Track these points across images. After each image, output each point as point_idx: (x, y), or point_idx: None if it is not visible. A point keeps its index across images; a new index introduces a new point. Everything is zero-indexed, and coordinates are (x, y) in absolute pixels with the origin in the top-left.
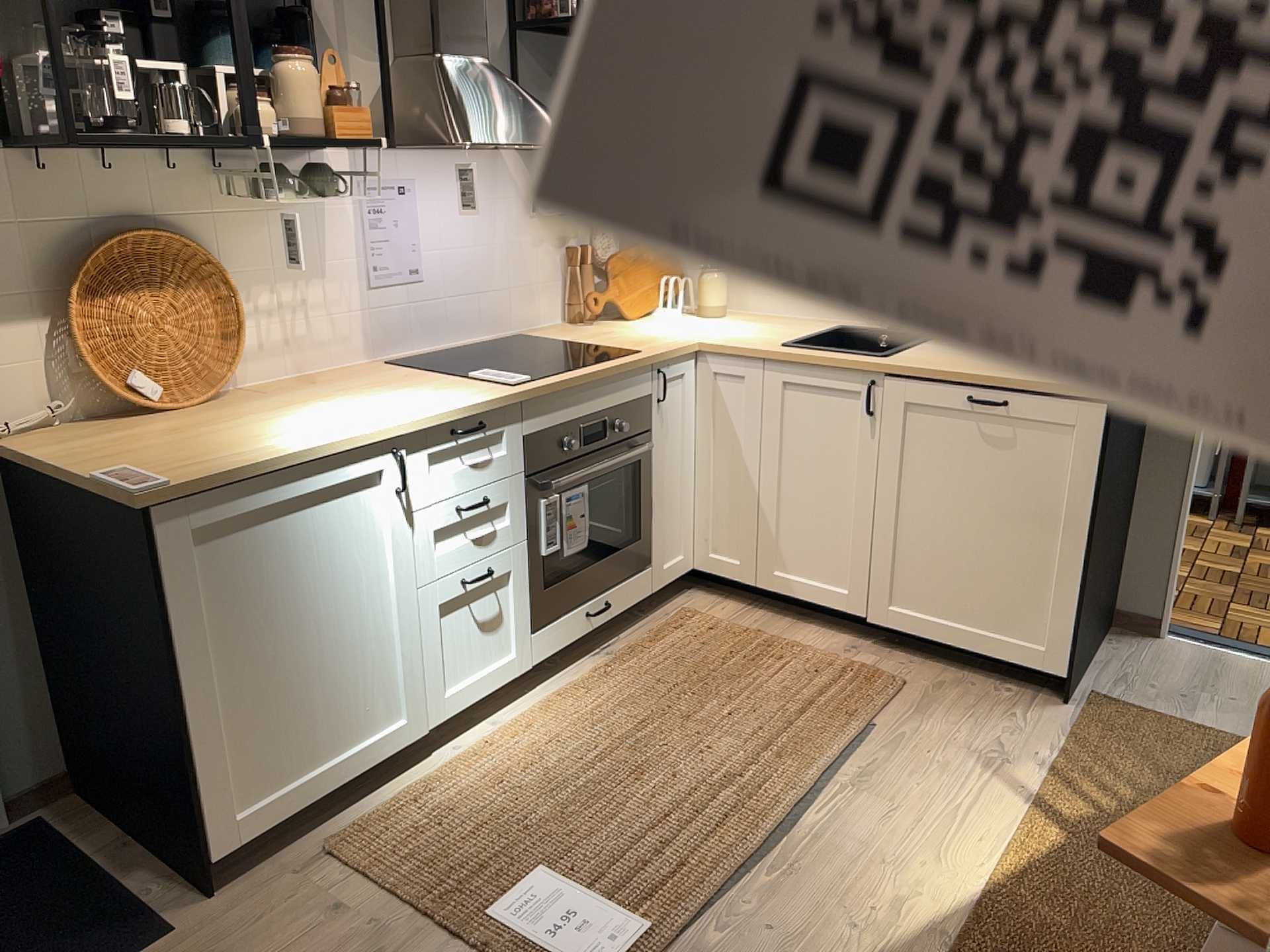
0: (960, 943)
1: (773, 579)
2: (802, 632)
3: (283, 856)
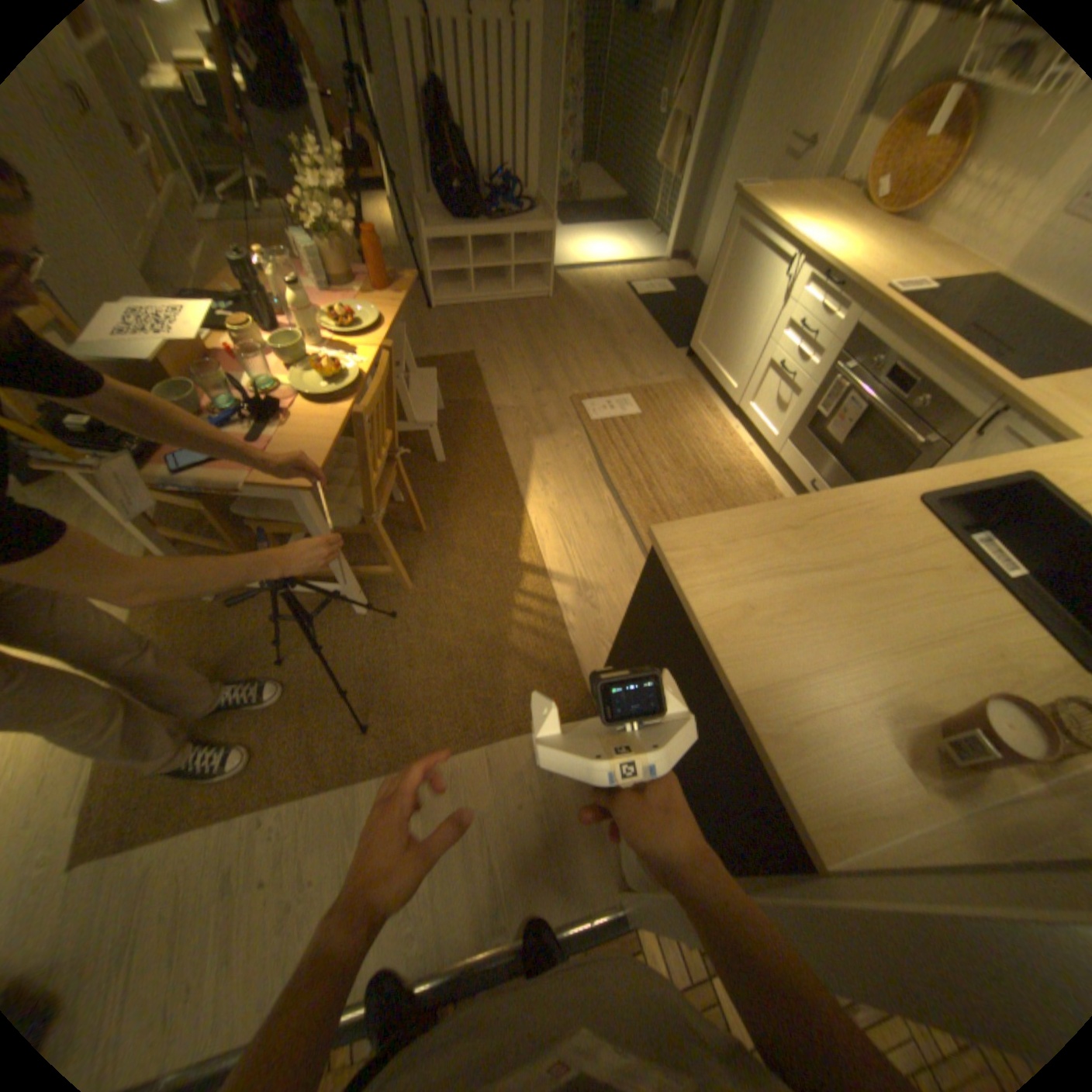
0: (515, 482)
1: None
2: None
3: (695, 373)
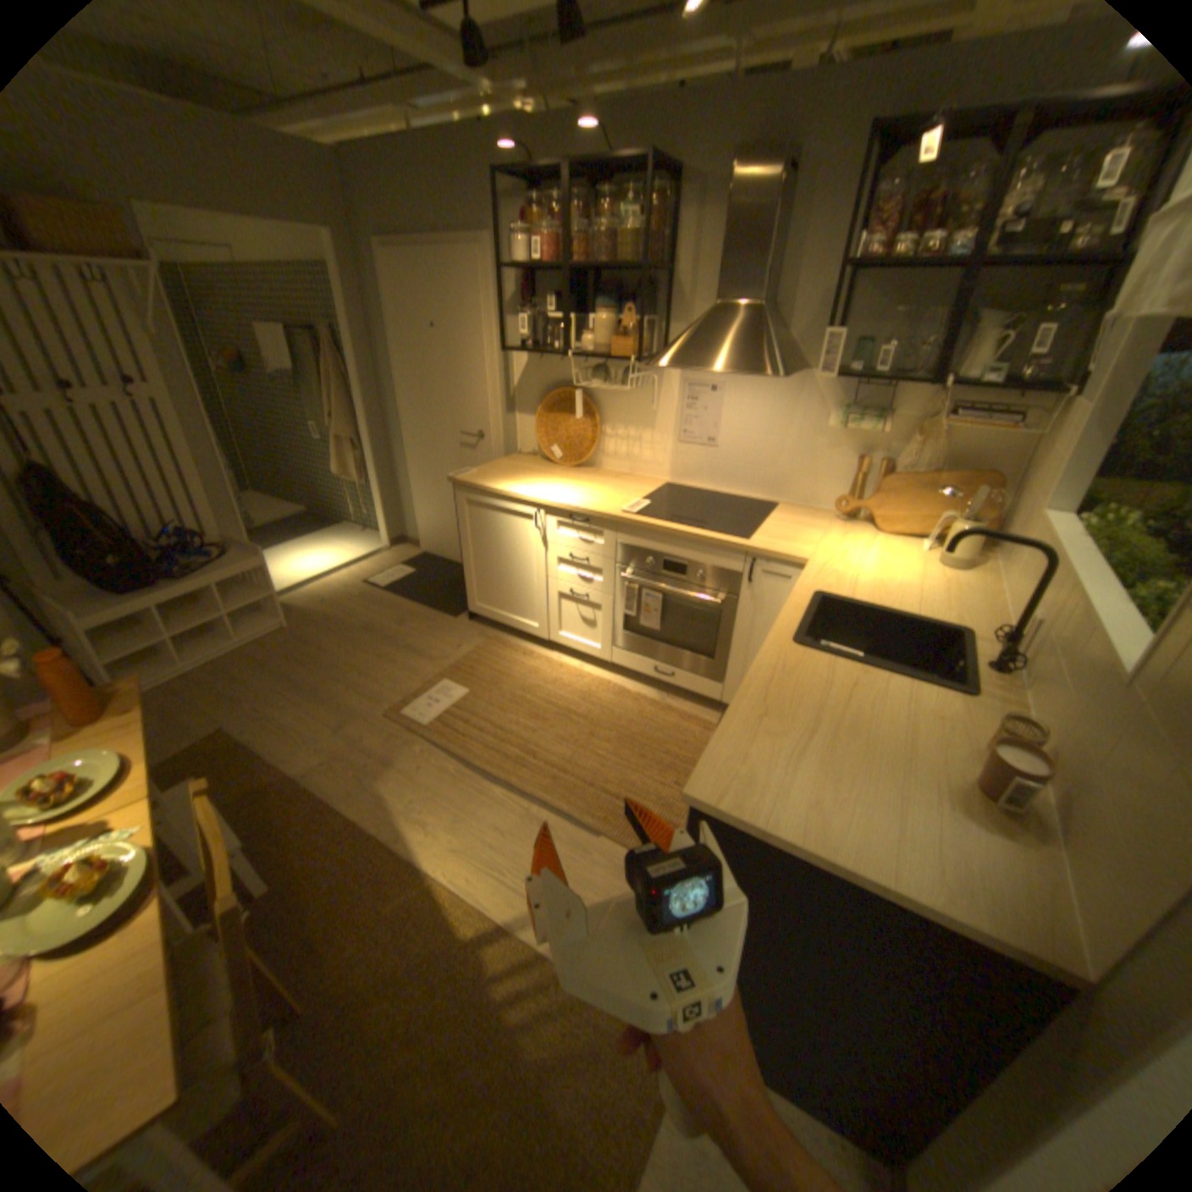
0: (386, 847)
1: None
2: None
3: (488, 629)
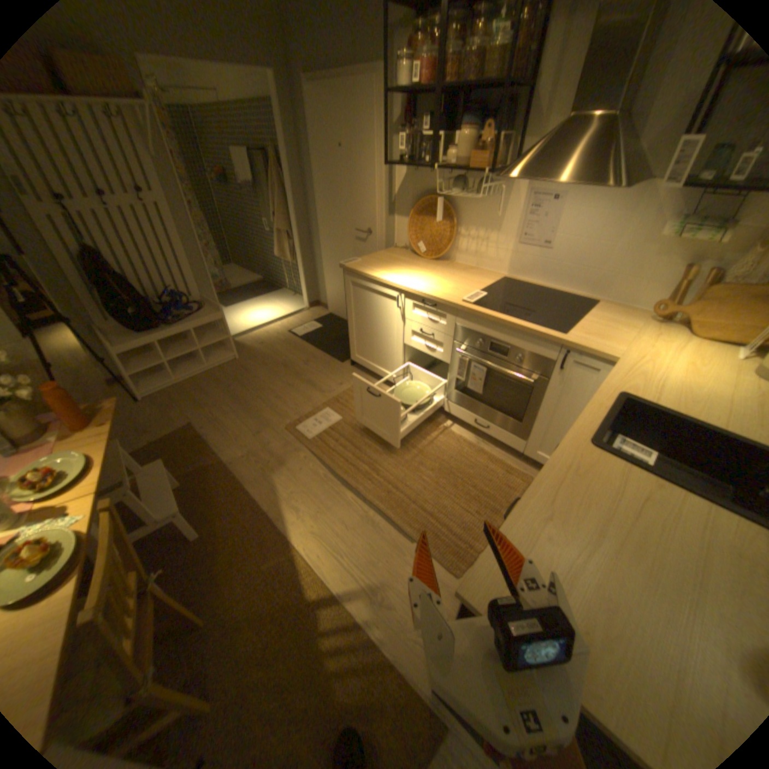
0: (271, 522)
1: None
2: None
3: (363, 373)
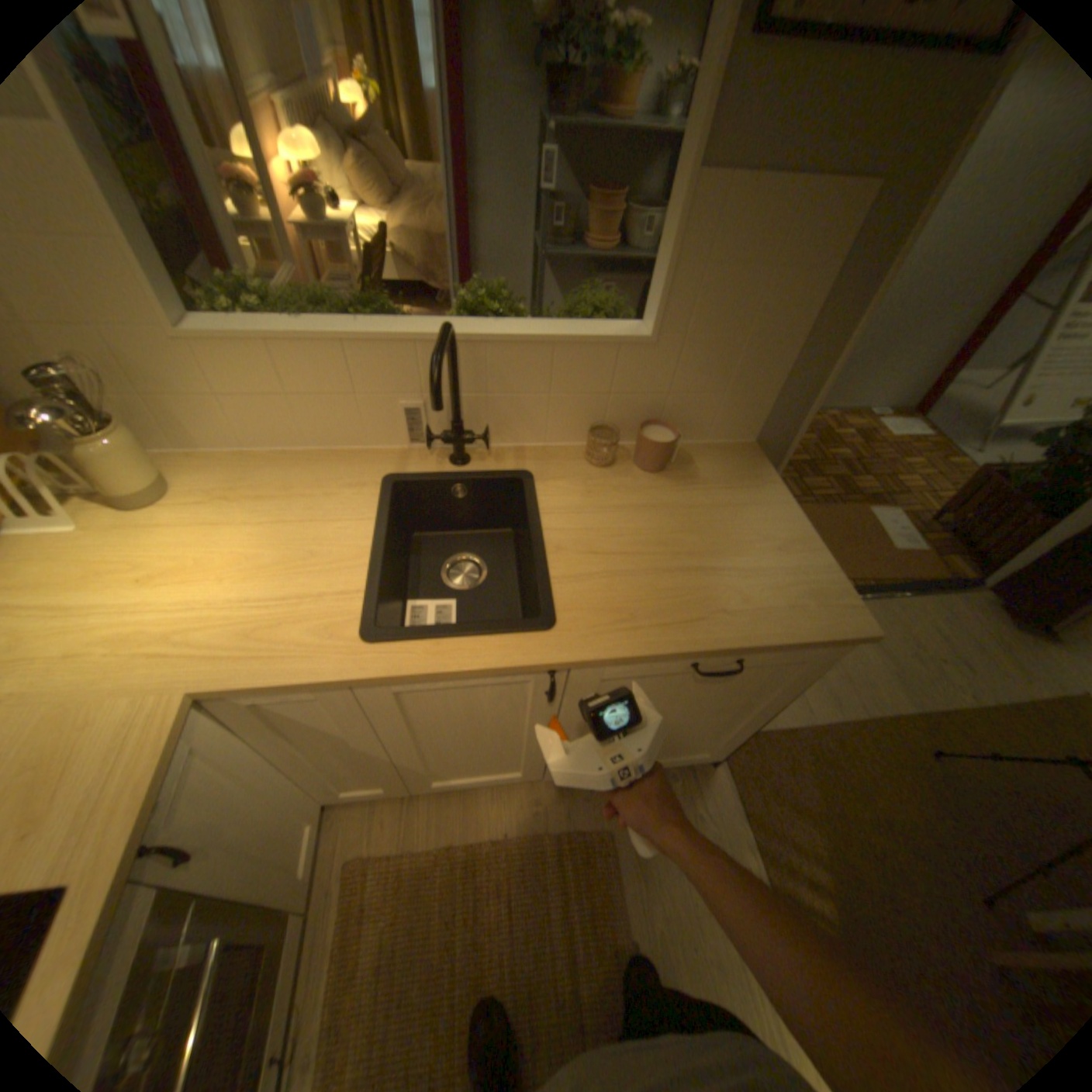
0: None
1: (426, 789)
2: (476, 813)
3: None
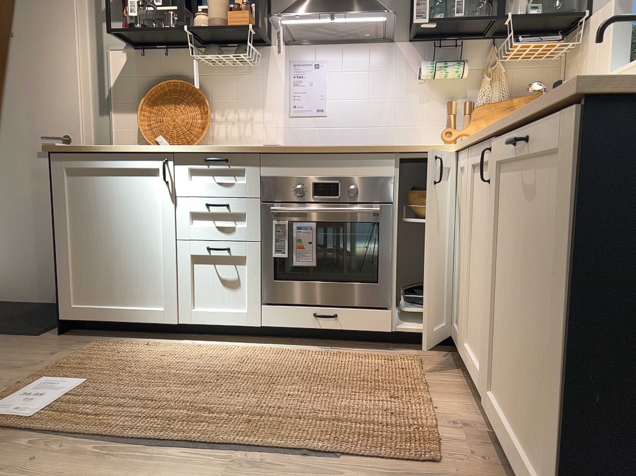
0: None
1: (466, 350)
2: (458, 401)
3: (90, 338)
